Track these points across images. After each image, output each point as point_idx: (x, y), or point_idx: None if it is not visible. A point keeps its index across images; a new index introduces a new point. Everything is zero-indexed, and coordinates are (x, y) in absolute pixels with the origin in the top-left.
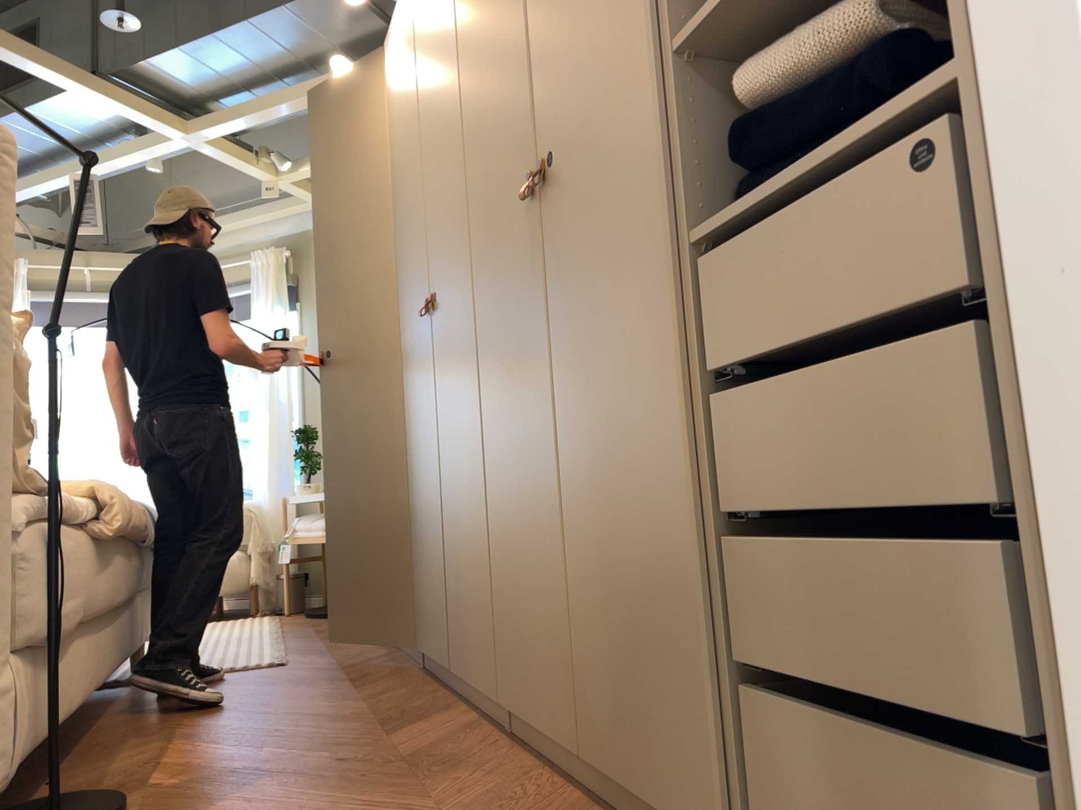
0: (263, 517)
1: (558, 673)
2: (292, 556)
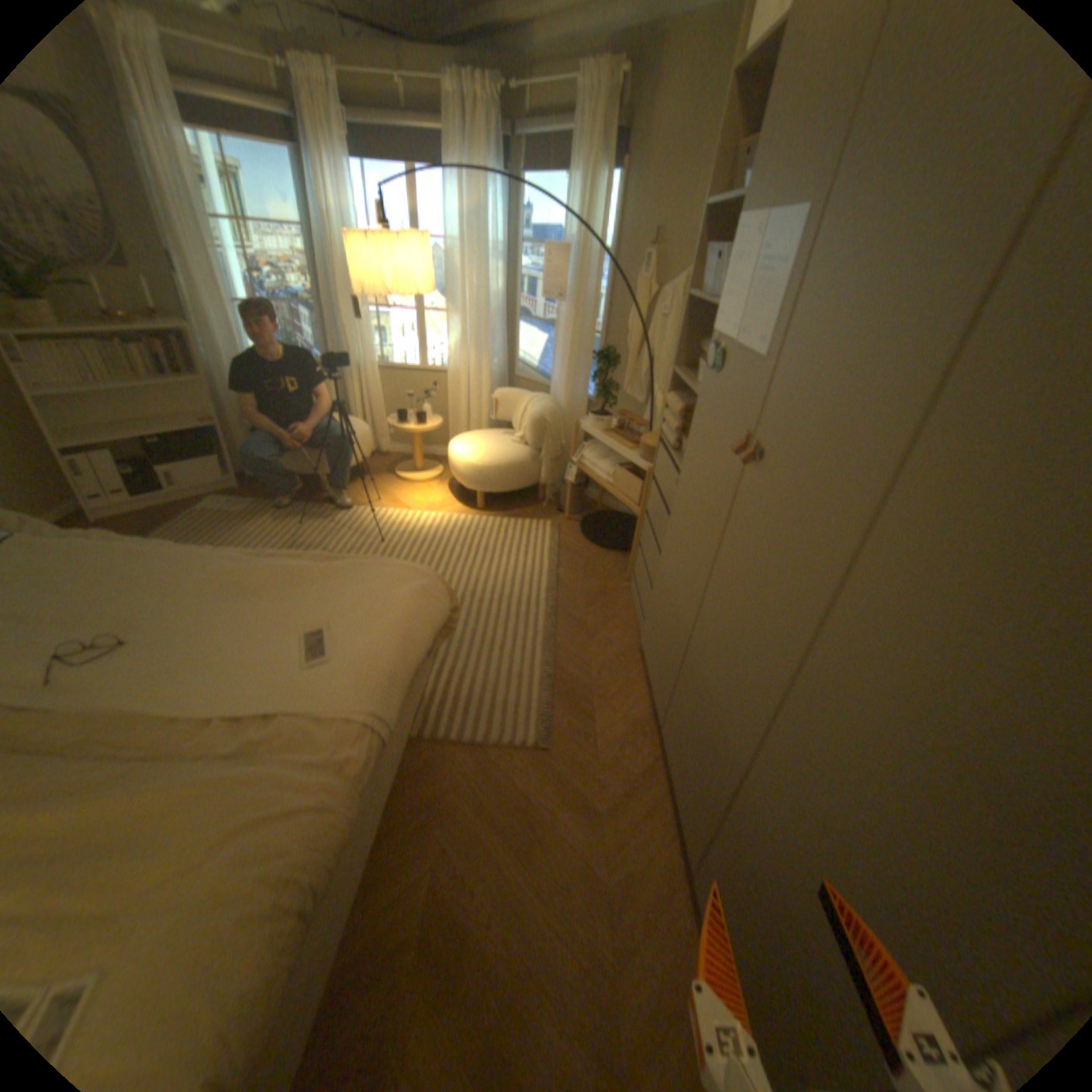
0: (548, 432)
1: None
2: (569, 478)
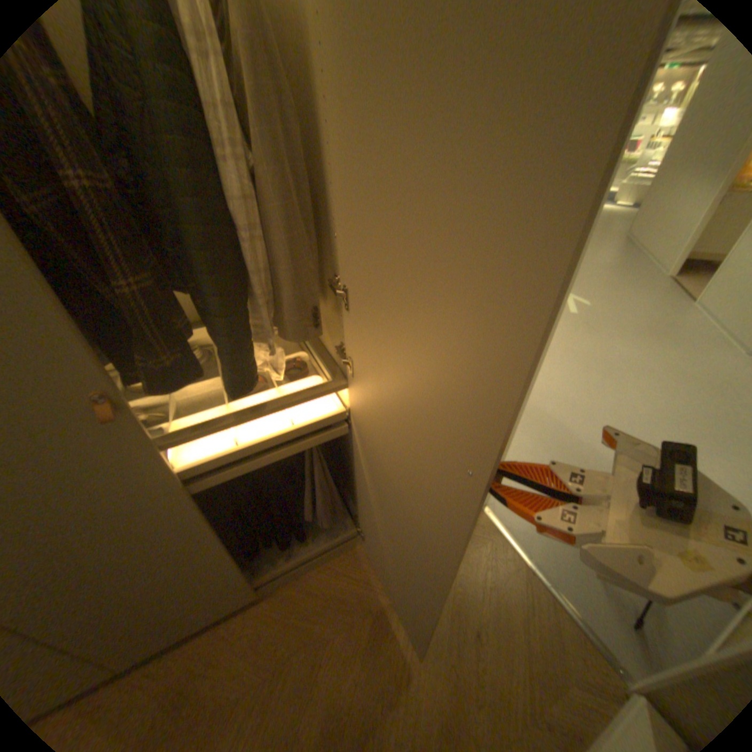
0: None
1: (232, 601)
2: None
